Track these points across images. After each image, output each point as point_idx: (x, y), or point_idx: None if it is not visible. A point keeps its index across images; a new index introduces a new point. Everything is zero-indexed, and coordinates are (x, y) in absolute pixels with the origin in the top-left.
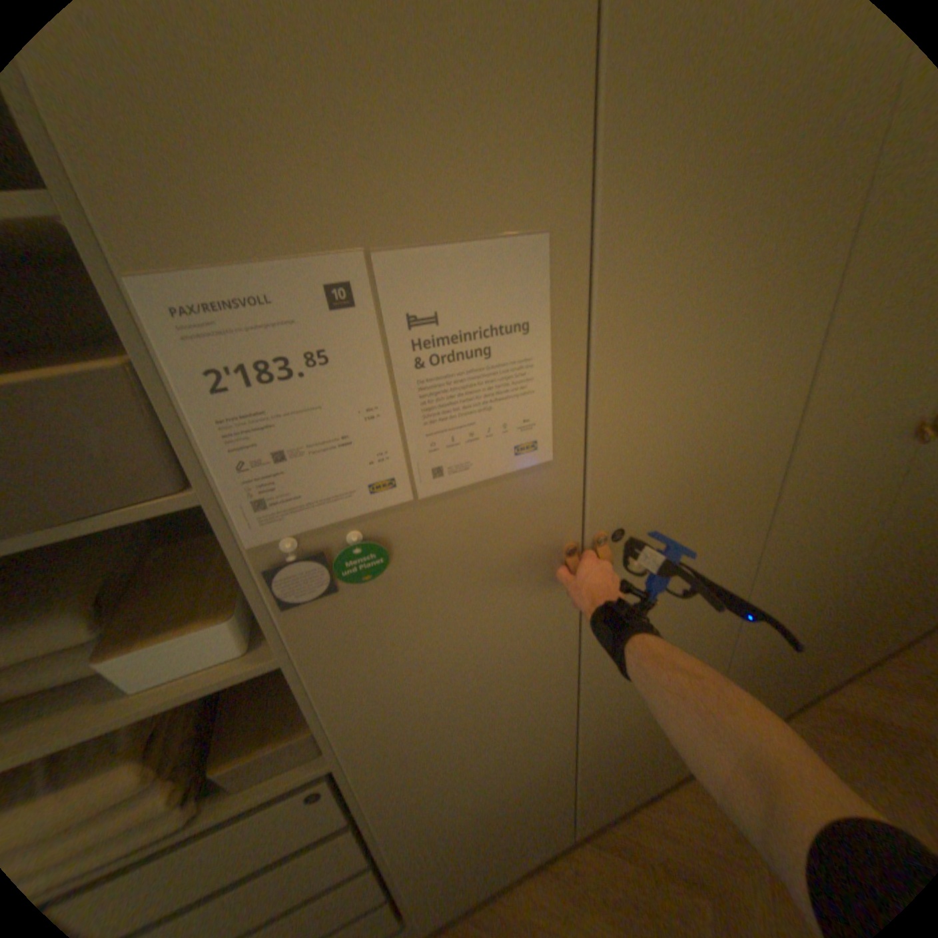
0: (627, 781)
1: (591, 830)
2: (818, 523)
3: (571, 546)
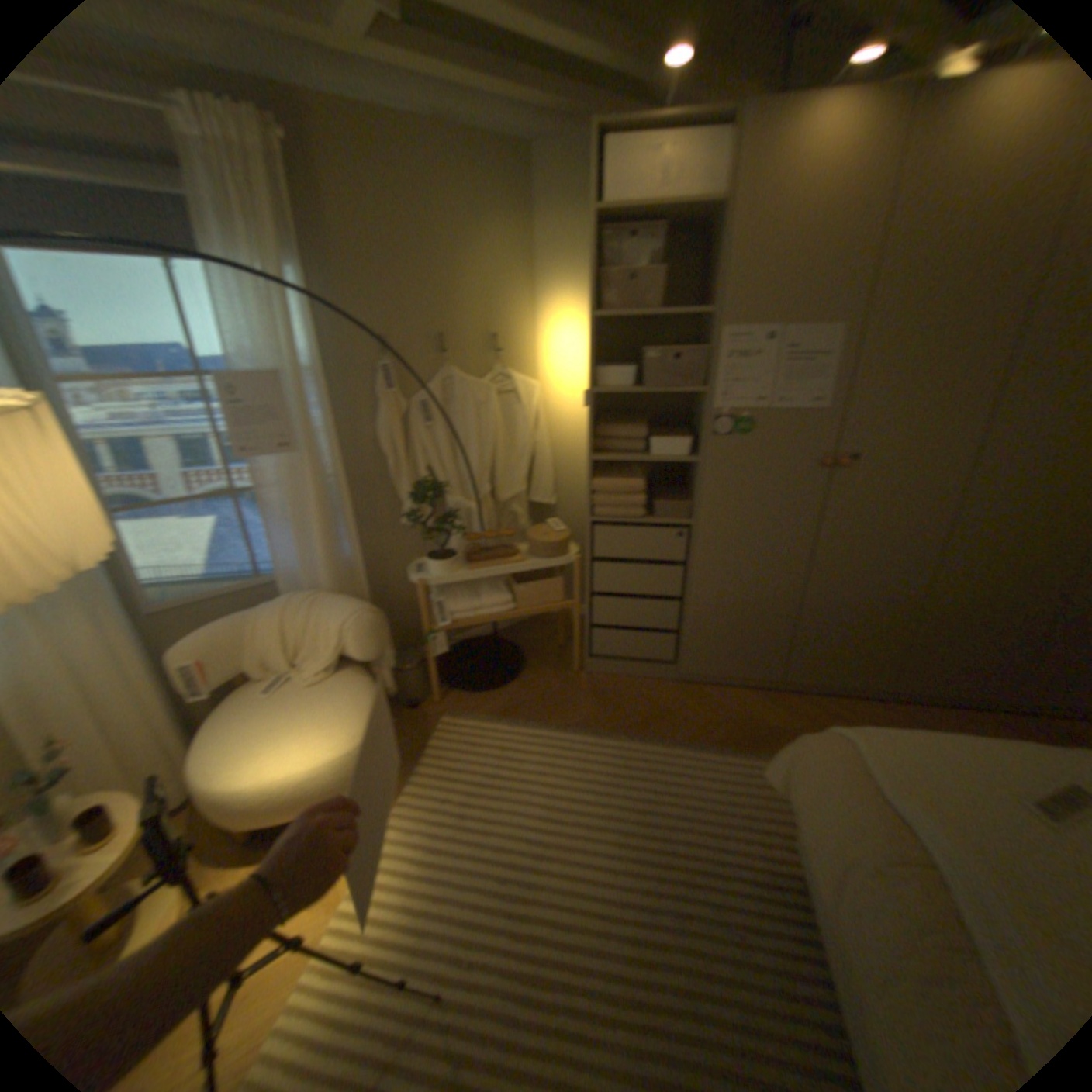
0: (832, 651)
1: (798, 688)
2: (1012, 506)
3: (829, 453)
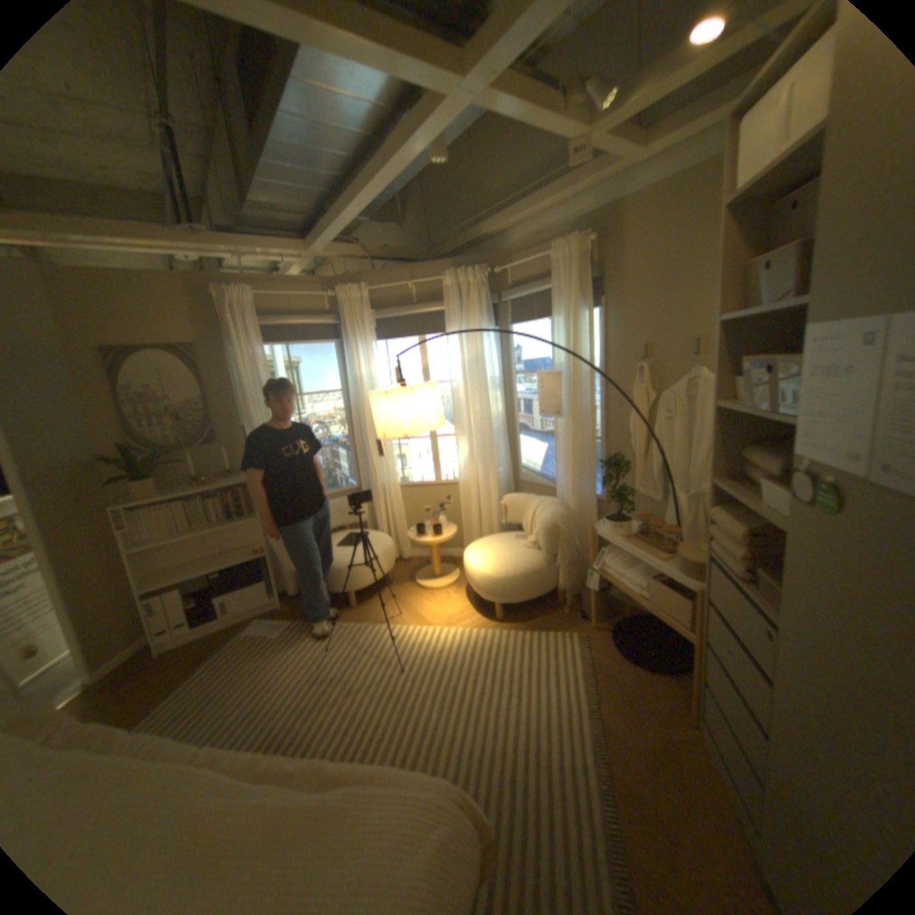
0: None
1: None
2: None
3: None
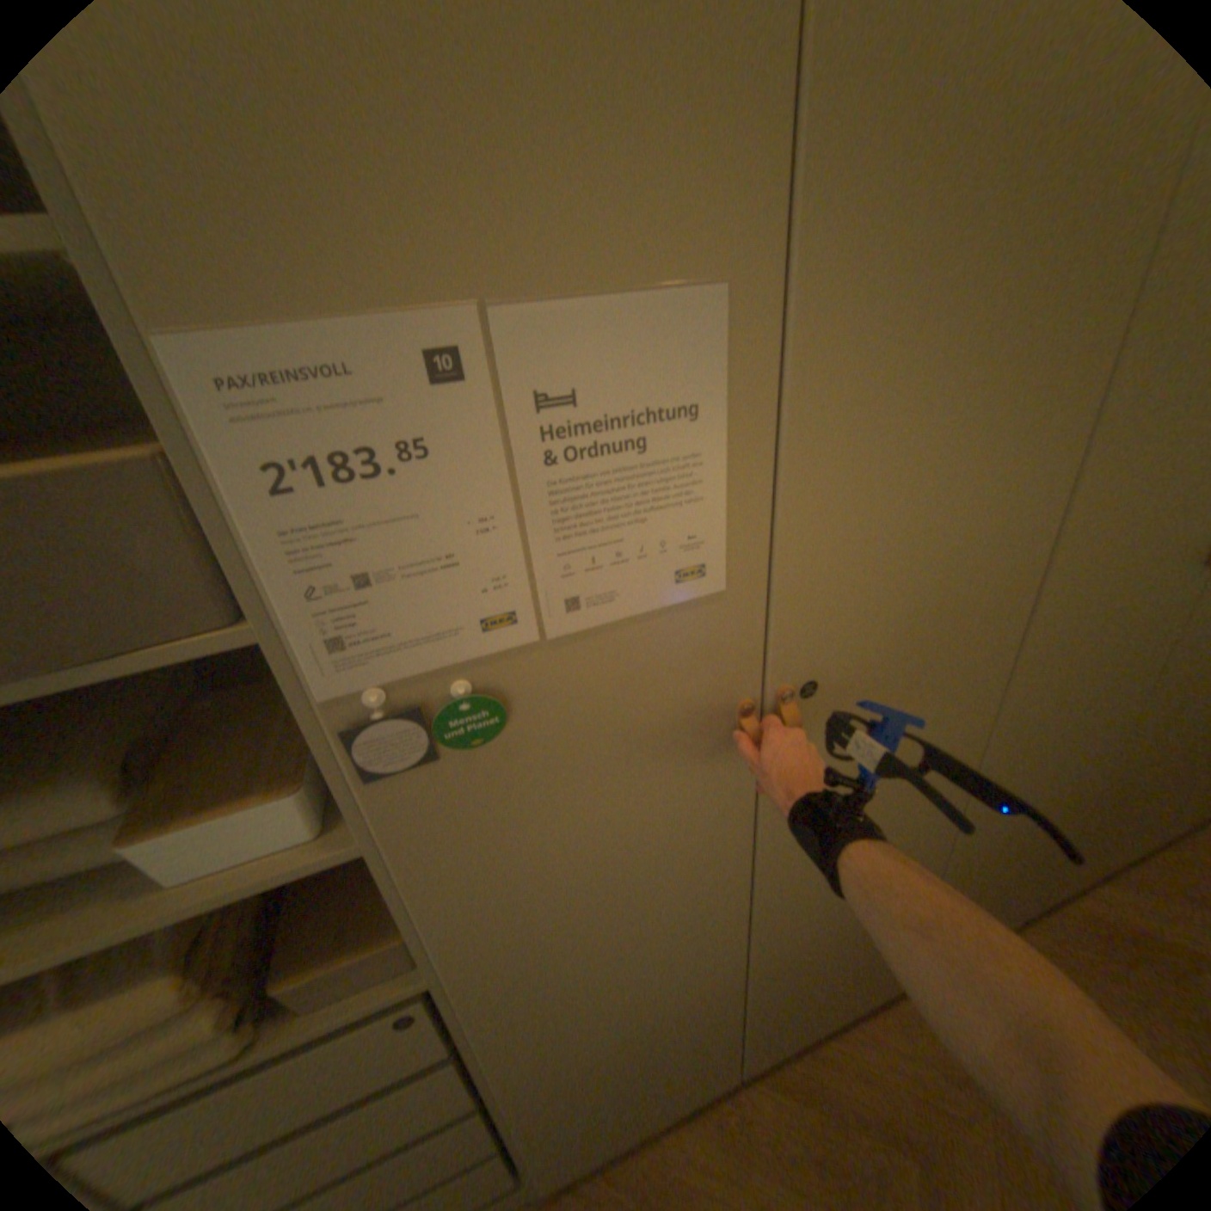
0: (811, 1007)
1: (763, 1067)
2: (1073, 676)
3: (747, 703)
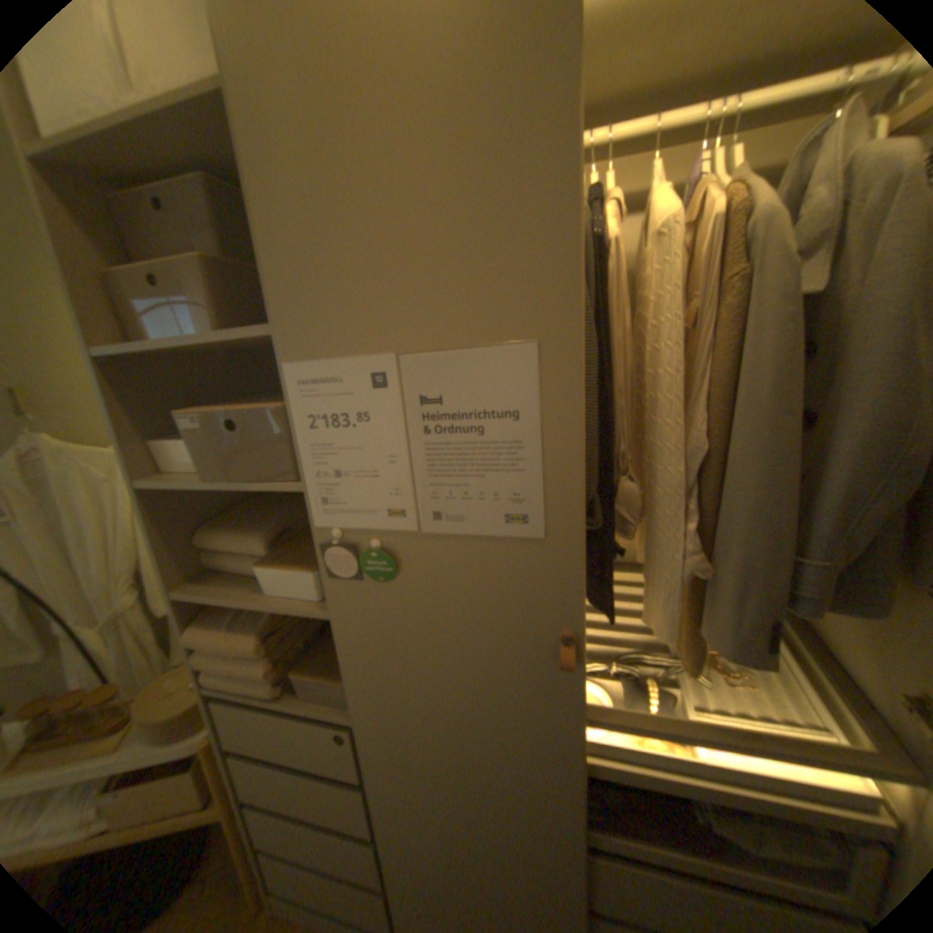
0: None
1: None
2: None
3: (570, 635)
